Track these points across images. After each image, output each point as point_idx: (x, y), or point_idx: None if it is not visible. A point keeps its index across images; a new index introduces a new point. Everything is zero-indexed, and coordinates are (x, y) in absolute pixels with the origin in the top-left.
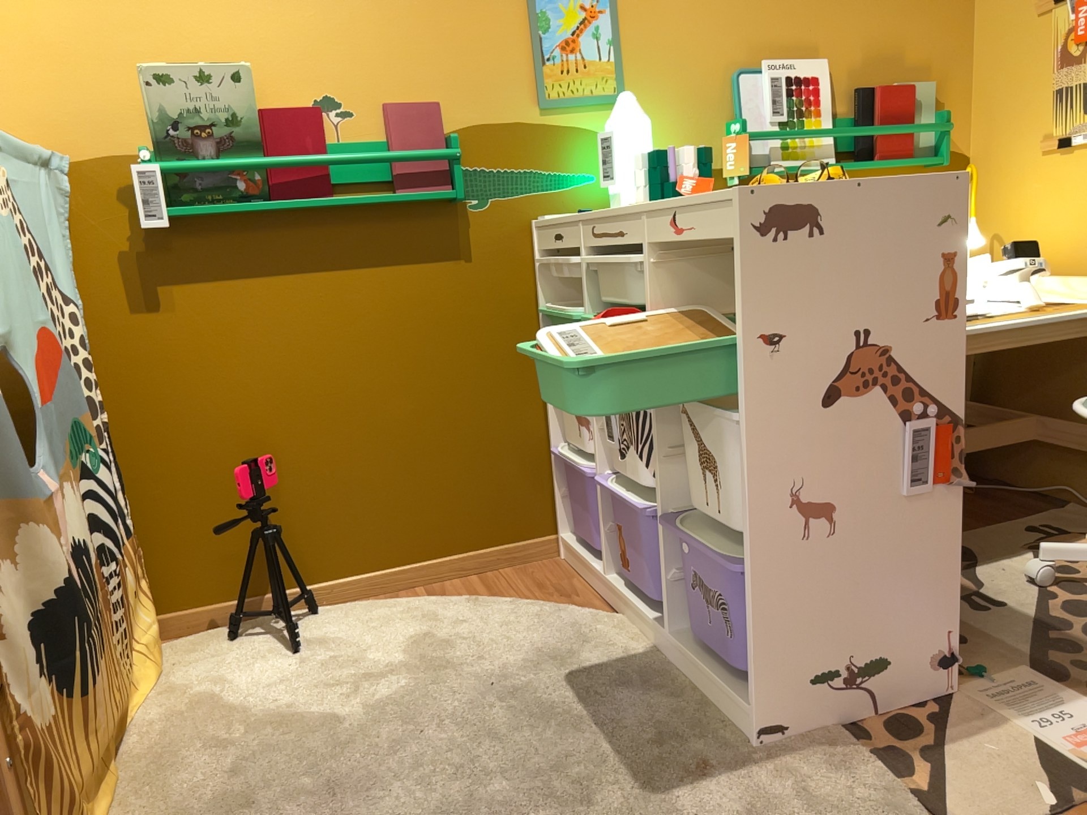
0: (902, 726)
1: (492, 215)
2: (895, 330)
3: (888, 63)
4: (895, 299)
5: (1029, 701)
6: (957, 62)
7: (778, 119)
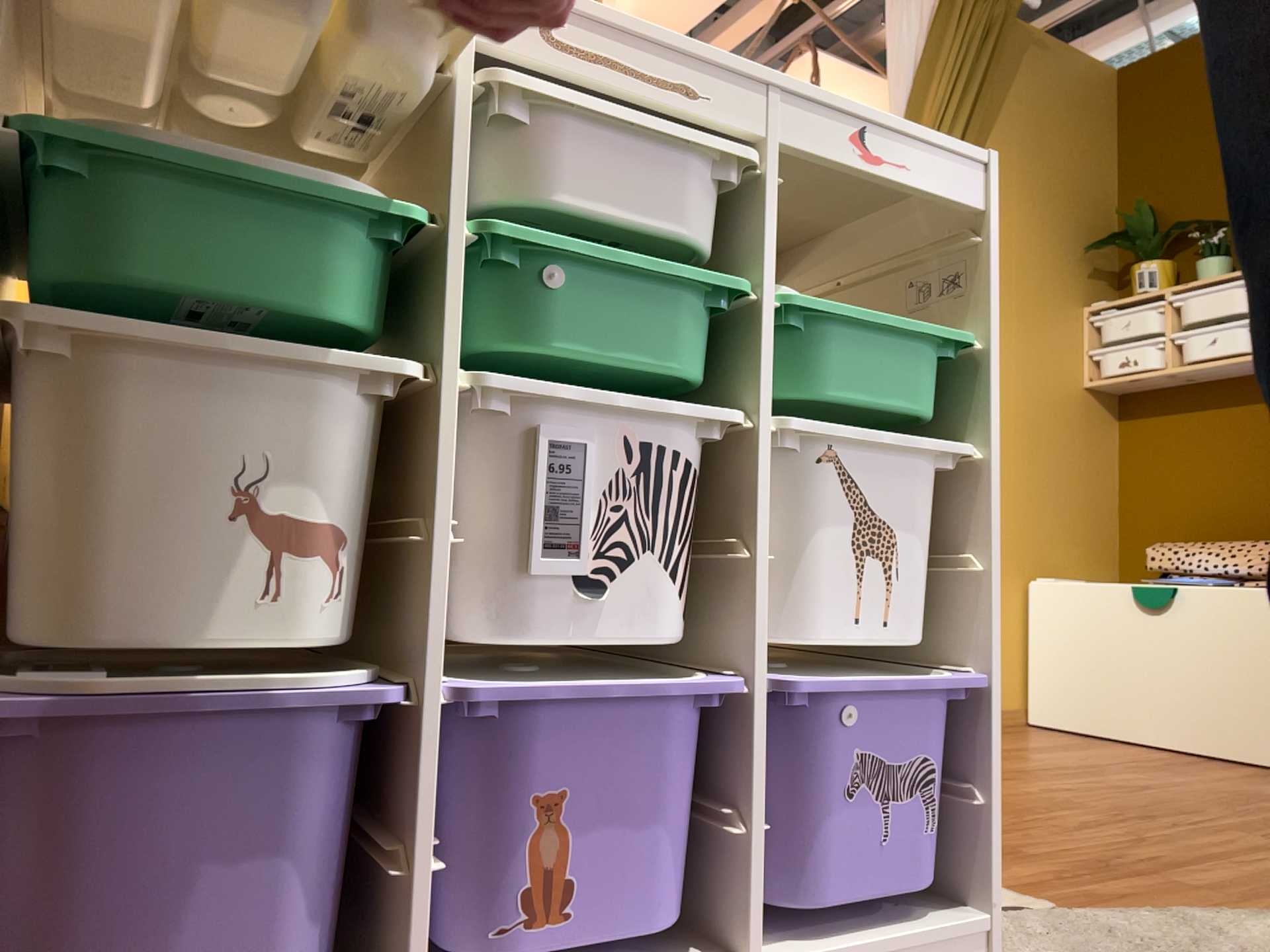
0: None
1: None
2: None
3: None
4: None
5: None
6: None
7: None
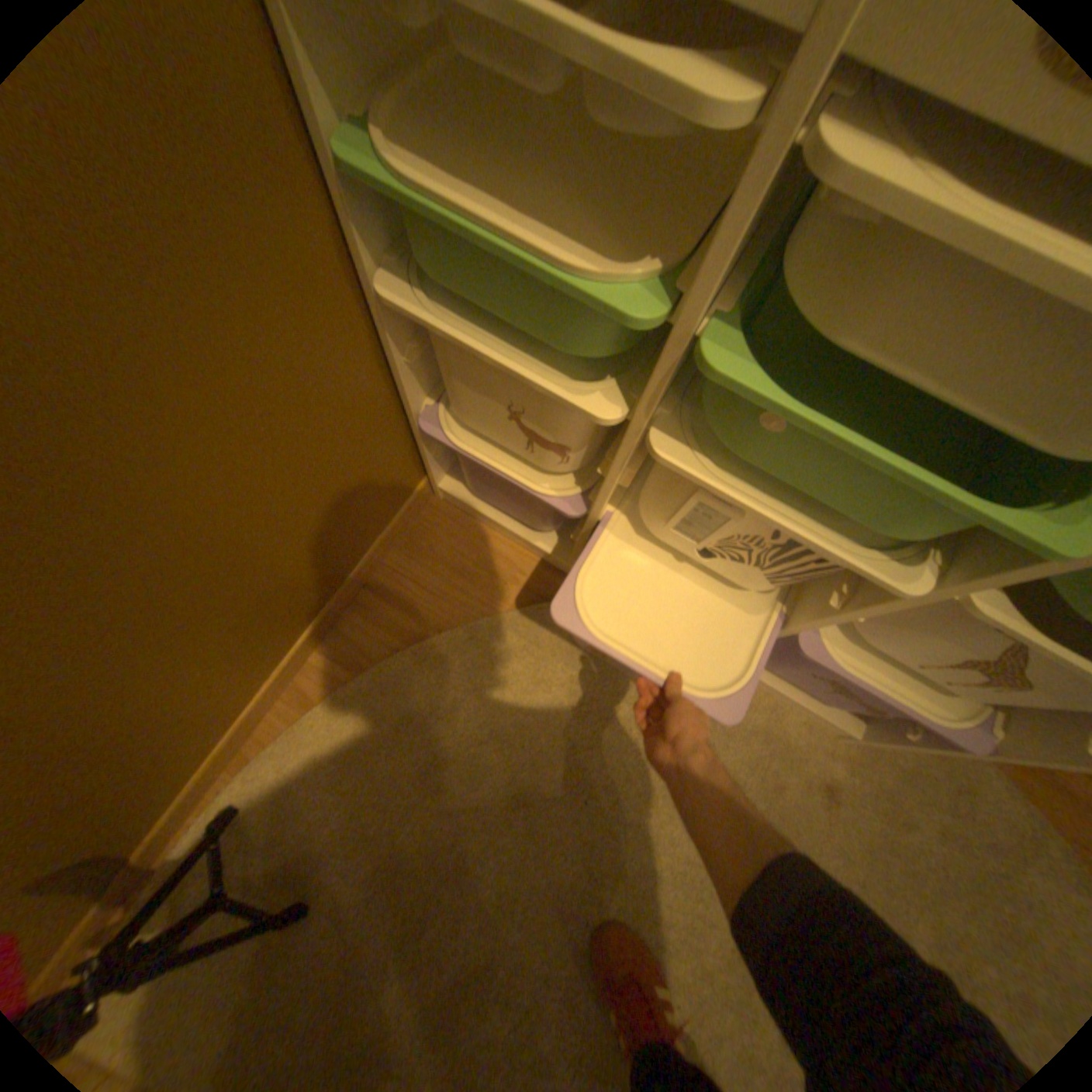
0: None
1: None
2: None
3: None
4: None
5: None
6: None
7: None
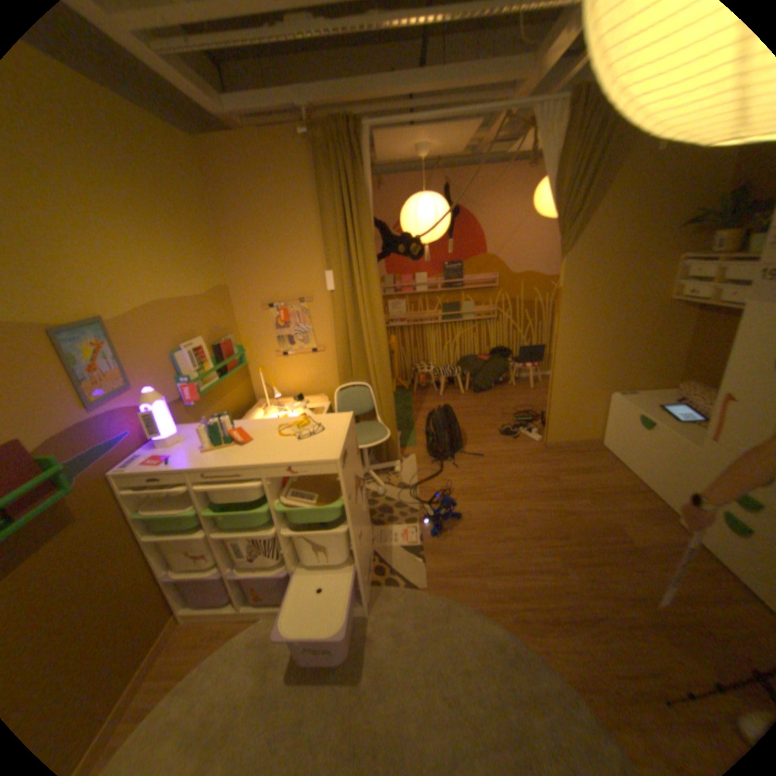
0: (377, 570)
1: (80, 487)
2: (356, 468)
3: (217, 330)
4: (355, 460)
5: (385, 536)
6: (234, 324)
7: (197, 369)
